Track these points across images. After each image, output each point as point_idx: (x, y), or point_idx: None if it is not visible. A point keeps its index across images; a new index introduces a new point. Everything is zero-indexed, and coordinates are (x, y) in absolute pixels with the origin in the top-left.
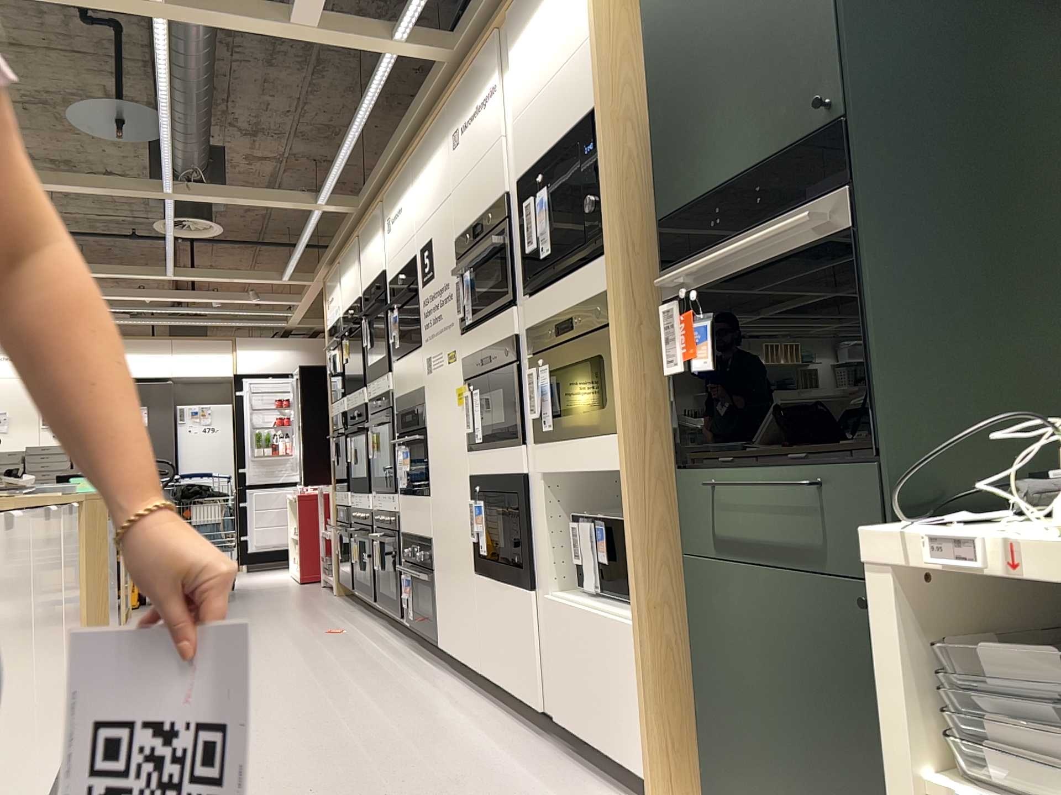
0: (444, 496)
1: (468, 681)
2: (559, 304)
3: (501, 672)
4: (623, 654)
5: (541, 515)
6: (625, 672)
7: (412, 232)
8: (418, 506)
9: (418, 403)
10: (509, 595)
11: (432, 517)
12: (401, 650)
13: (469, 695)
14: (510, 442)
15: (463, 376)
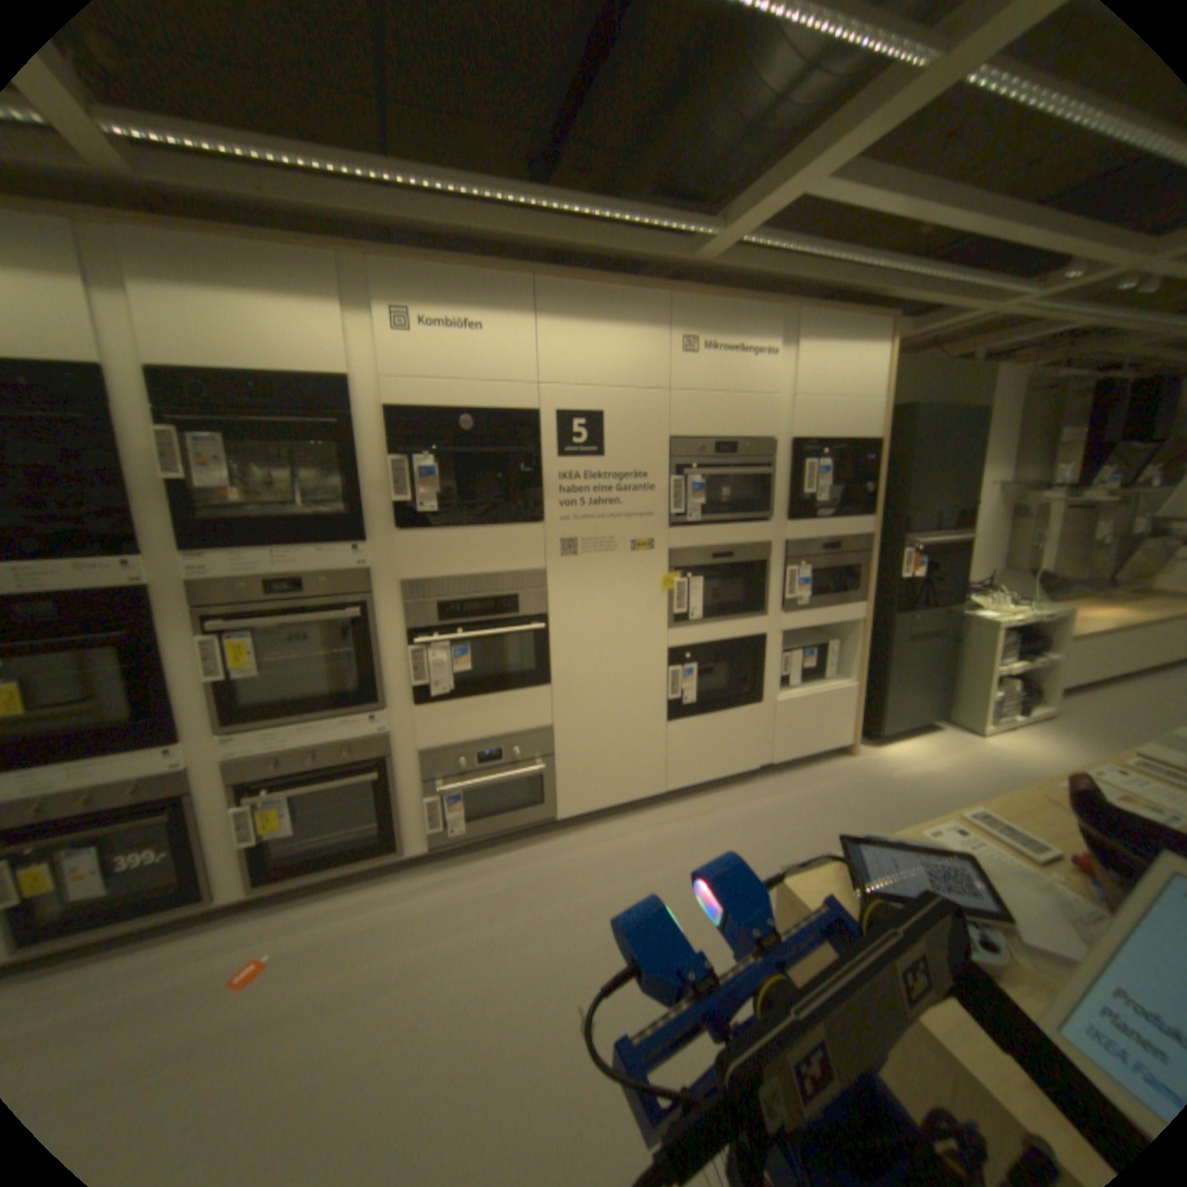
0: (597, 676)
1: (610, 819)
2: (825, 533)
3: (702, 773)
4: (843, 700)
5: (772, 655)
6: (842, 708)
7: (528, 380)
8: (509, 701)
9: (519, 589)
10: (726, 717)
11: (554, 704)
12: (447, 878)
13: (649, 817)
14: (747, 615)
15: (667, 565)
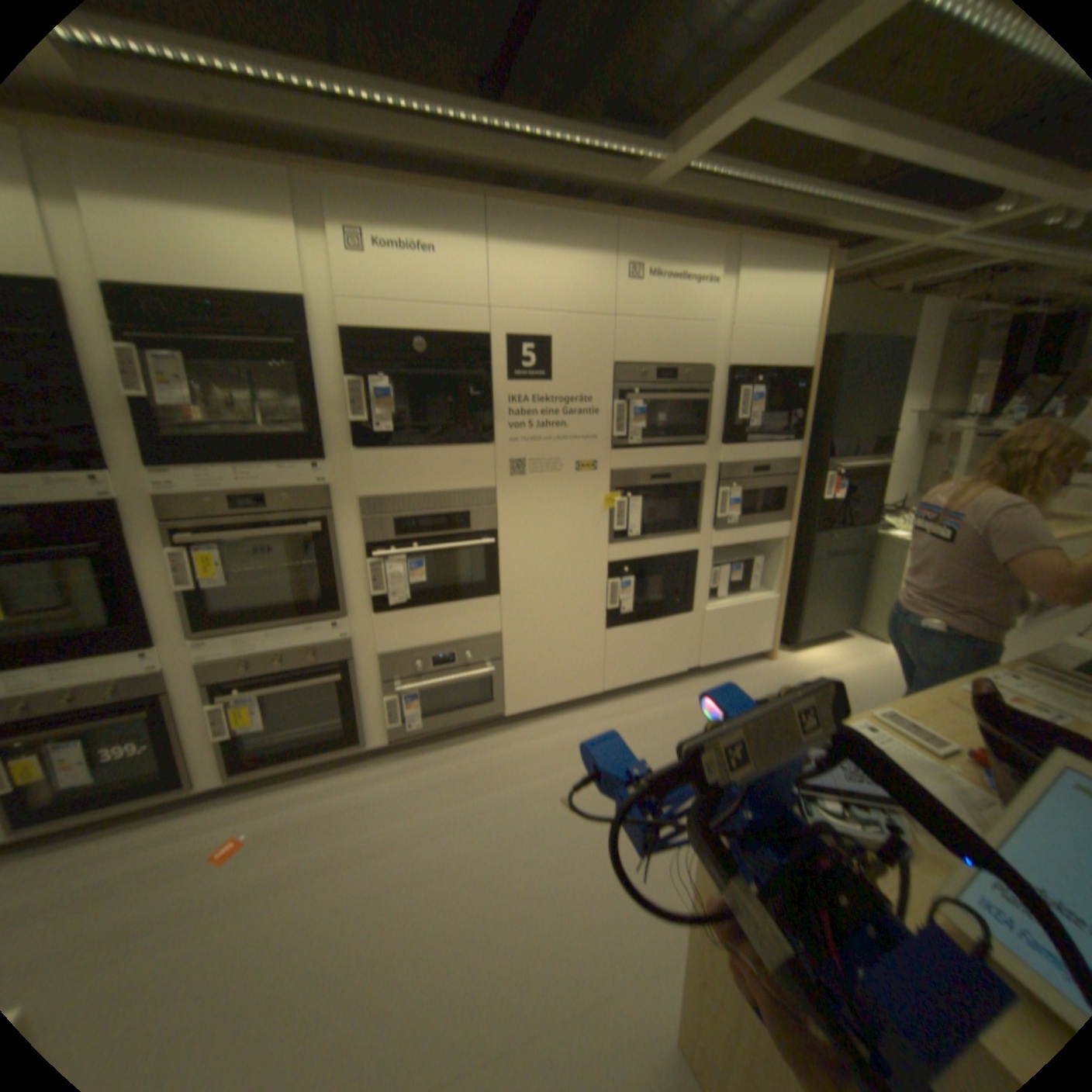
0: (543, 587)
1: (552, 714)
2: (755, 456)
3: (636, 674)
4: (764, 610)
5: (702, 569)
6: (763, 617)
7: (479, 302)
8: (461, 609)
9: (471, 505)
10: (659, 624)
11: (503, 611)
12: (406, 765)
13: (587, 712)
14: (681, 531)
15: (609, 484)
